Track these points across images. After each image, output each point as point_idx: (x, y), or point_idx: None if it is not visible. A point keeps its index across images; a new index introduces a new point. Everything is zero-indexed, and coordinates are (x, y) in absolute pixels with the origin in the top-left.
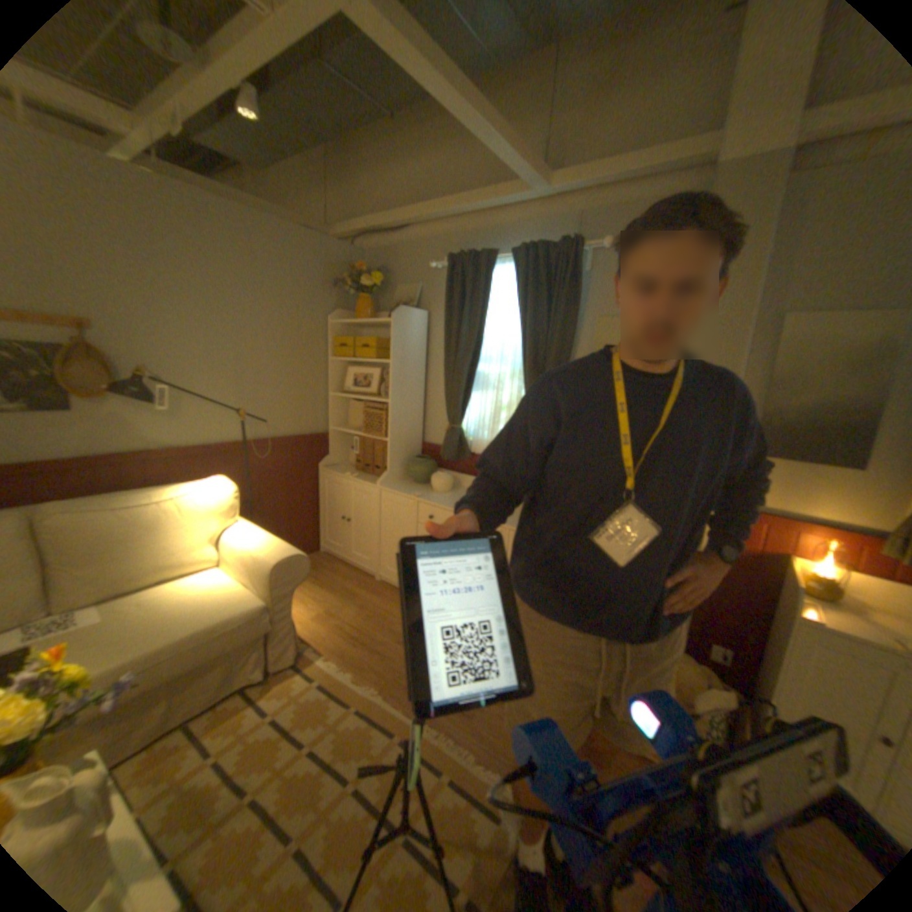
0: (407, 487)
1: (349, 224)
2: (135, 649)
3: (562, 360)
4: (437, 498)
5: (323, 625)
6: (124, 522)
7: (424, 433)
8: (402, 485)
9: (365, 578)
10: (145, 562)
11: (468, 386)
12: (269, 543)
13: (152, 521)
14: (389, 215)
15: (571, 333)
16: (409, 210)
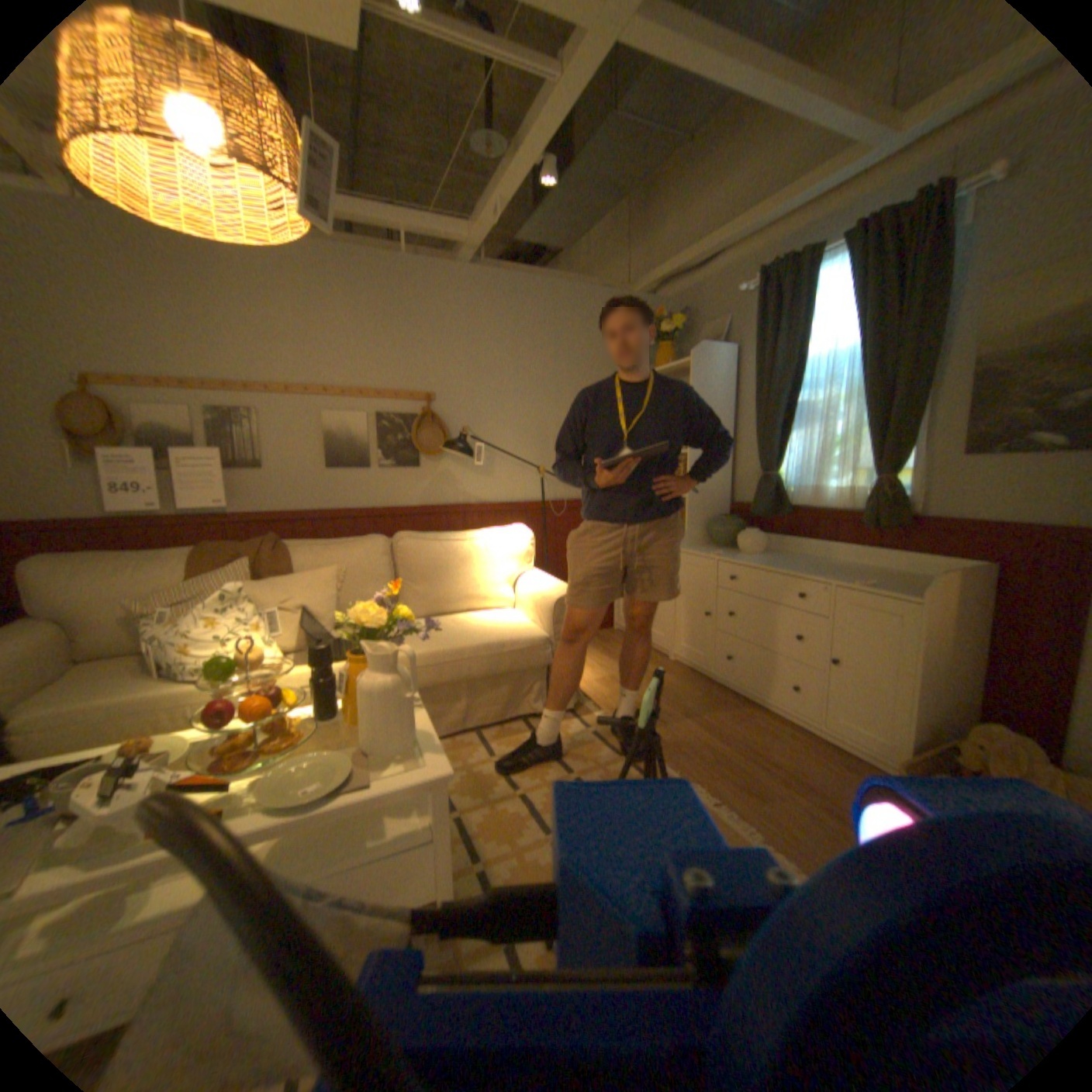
0: (708, 549)
1: (652, 273)
2: (446, 642)
3: (926, 355)
4: (743, 557)
5: (606, 686)
6: (446, 550)
7: (734, 490)
8: (702, 548)
9: (658, 656)
10: (458, 586)
11: (789, 420)
12: (555, 583)
13: (465, 552)
14: (694, 247)
15: (940, 315)
16: (716, 234)
